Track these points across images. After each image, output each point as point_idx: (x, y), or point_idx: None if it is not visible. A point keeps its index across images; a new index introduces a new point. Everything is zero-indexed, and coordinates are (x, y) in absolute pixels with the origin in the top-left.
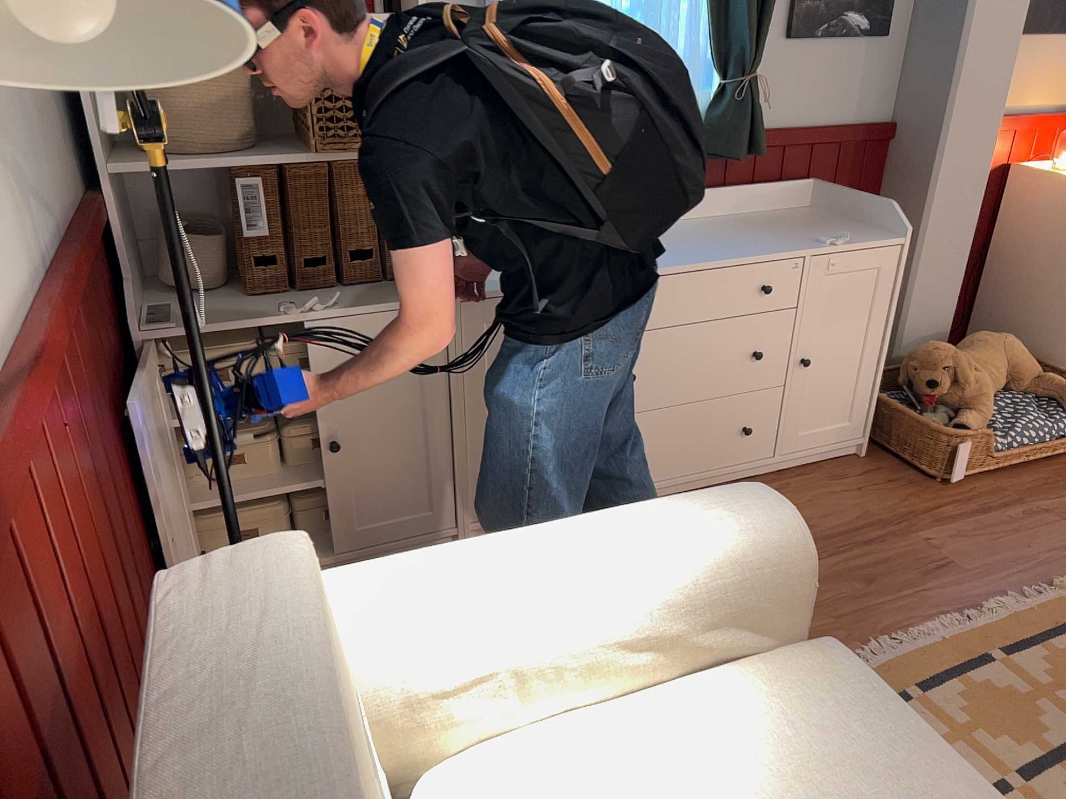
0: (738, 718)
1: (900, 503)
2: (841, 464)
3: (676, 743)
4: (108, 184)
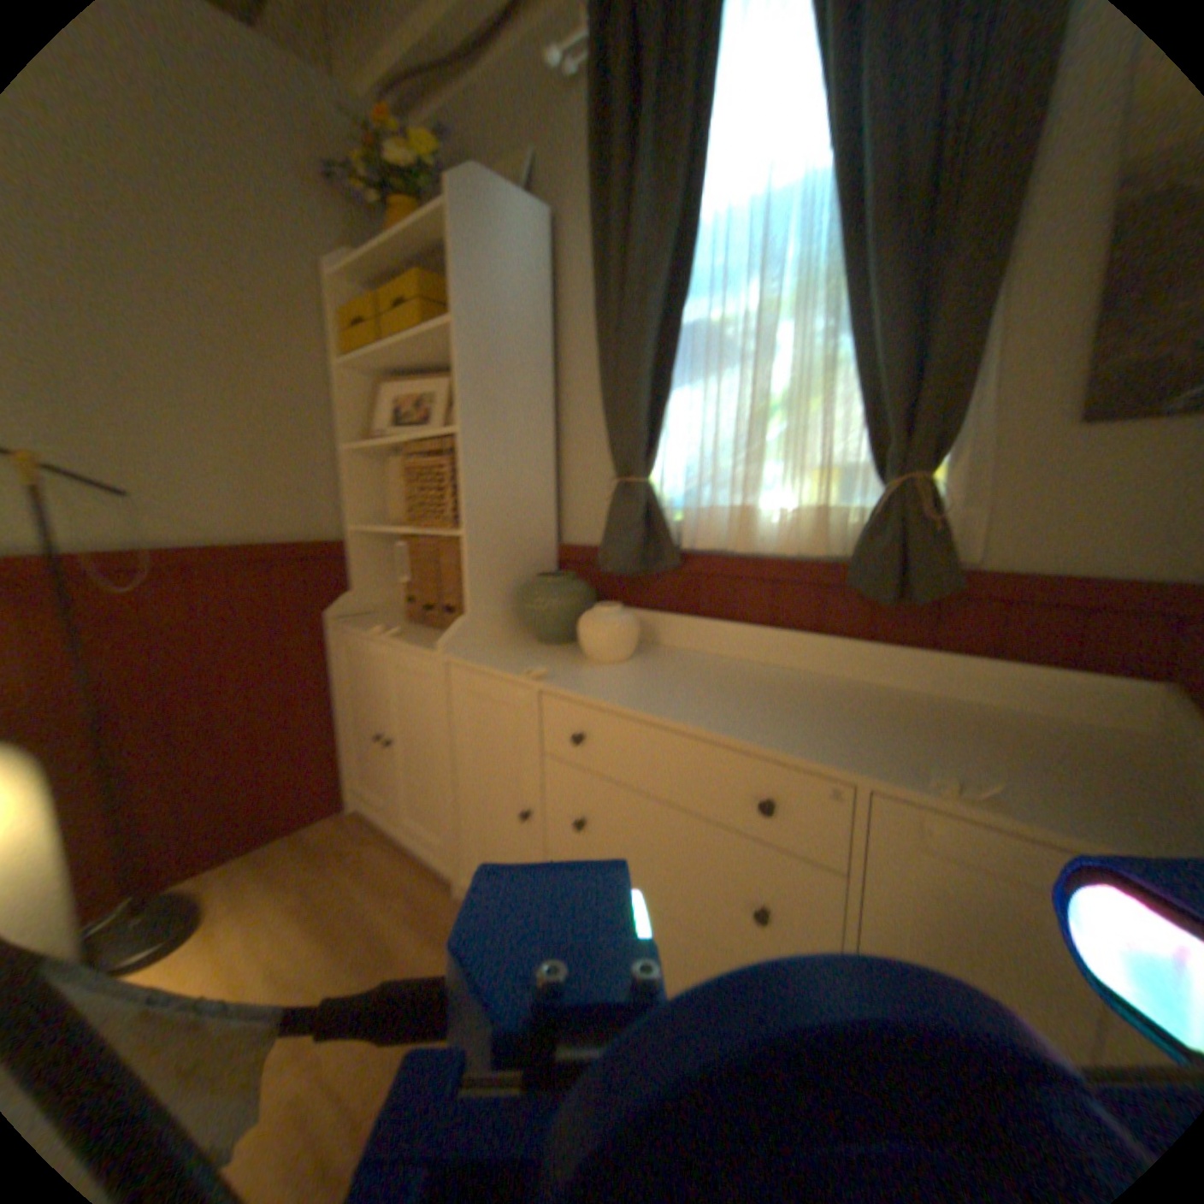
0: None
1: None
2: None
3: None
4: (350, 535)
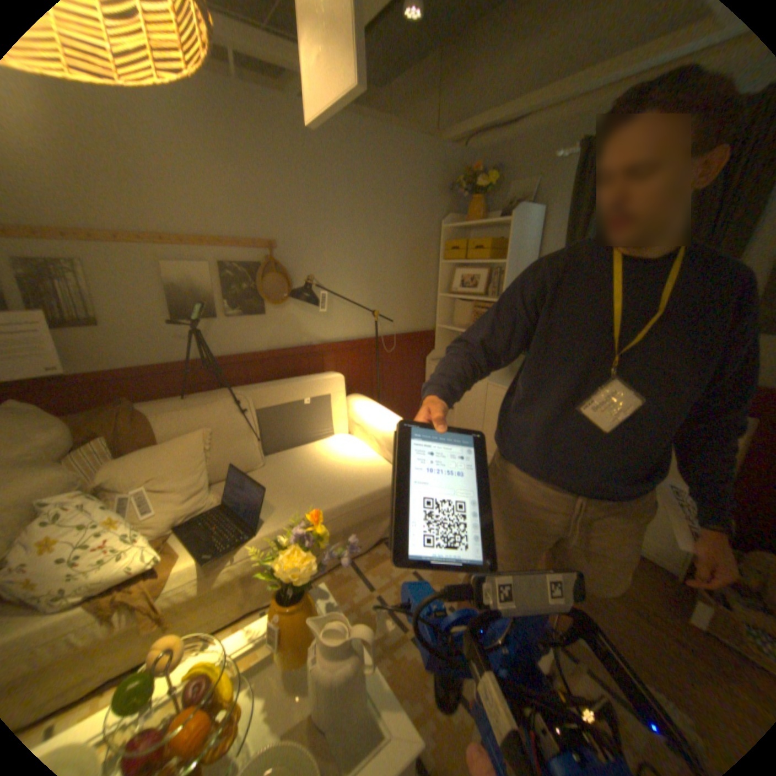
0: (372, 463)
1: (641, 596)
2: (657, 570)
3: (363, 457)
4: (437, 328)
